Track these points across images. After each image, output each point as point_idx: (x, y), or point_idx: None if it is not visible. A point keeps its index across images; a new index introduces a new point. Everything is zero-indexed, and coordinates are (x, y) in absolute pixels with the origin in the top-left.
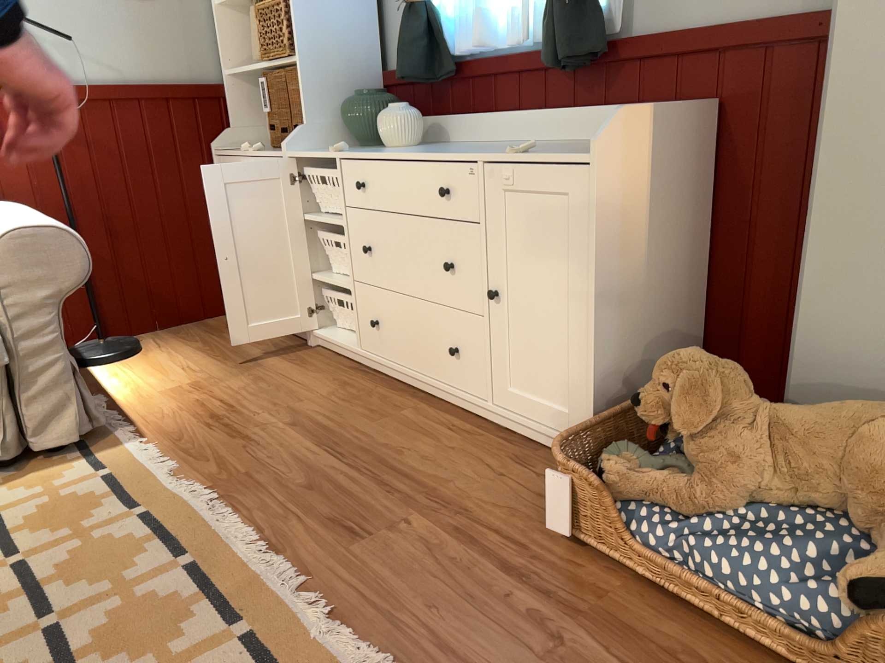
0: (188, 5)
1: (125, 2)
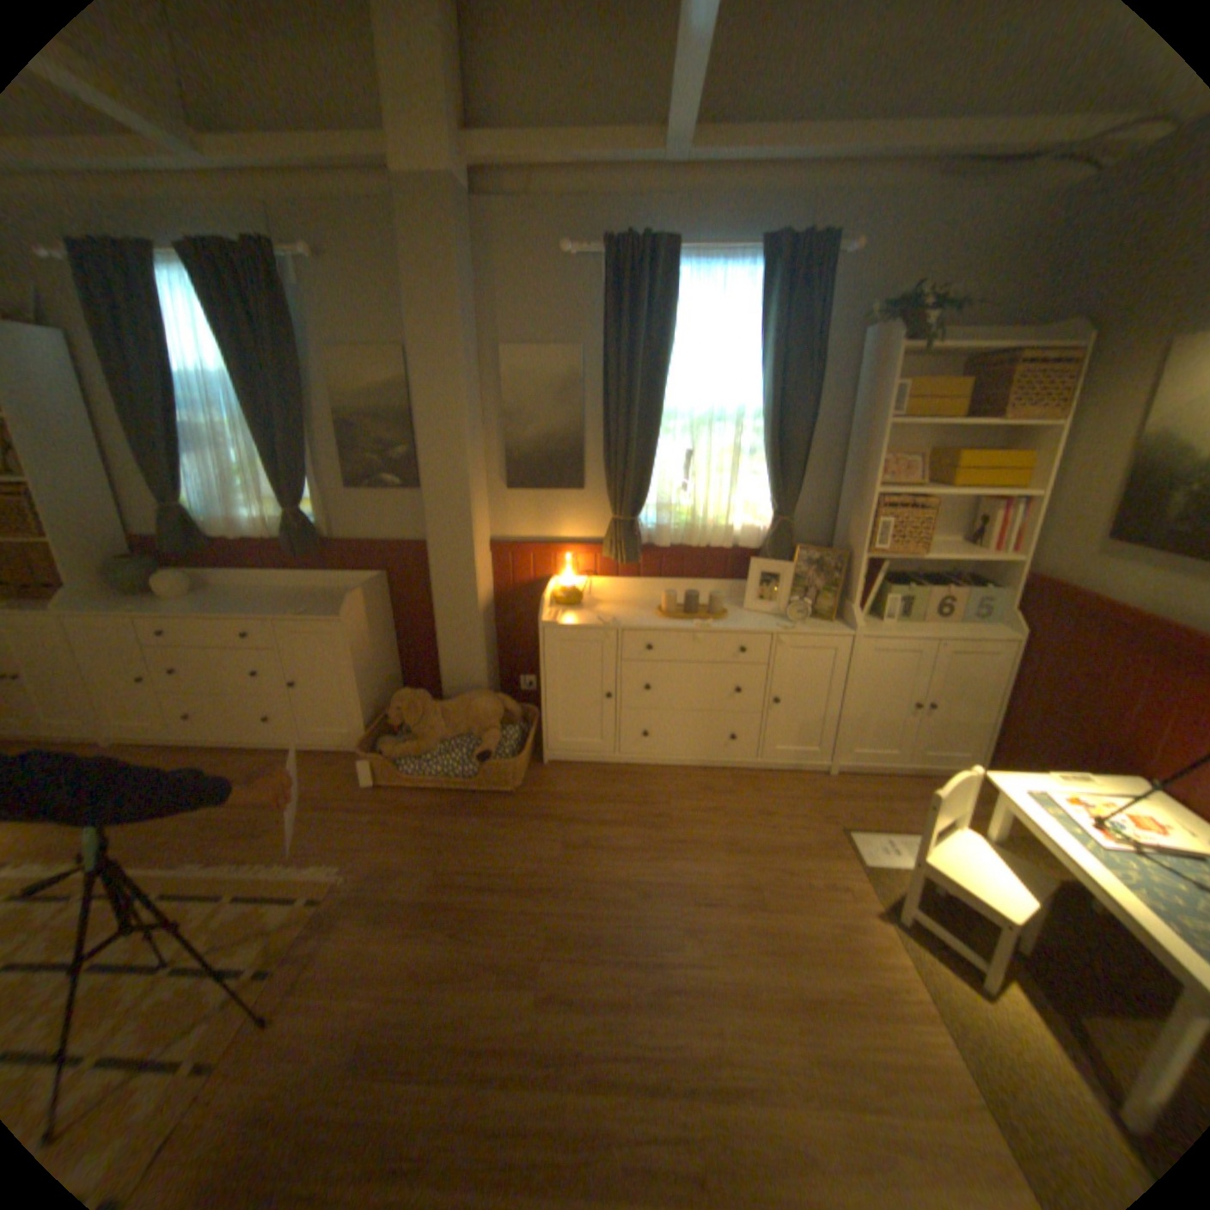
0: None
1: None
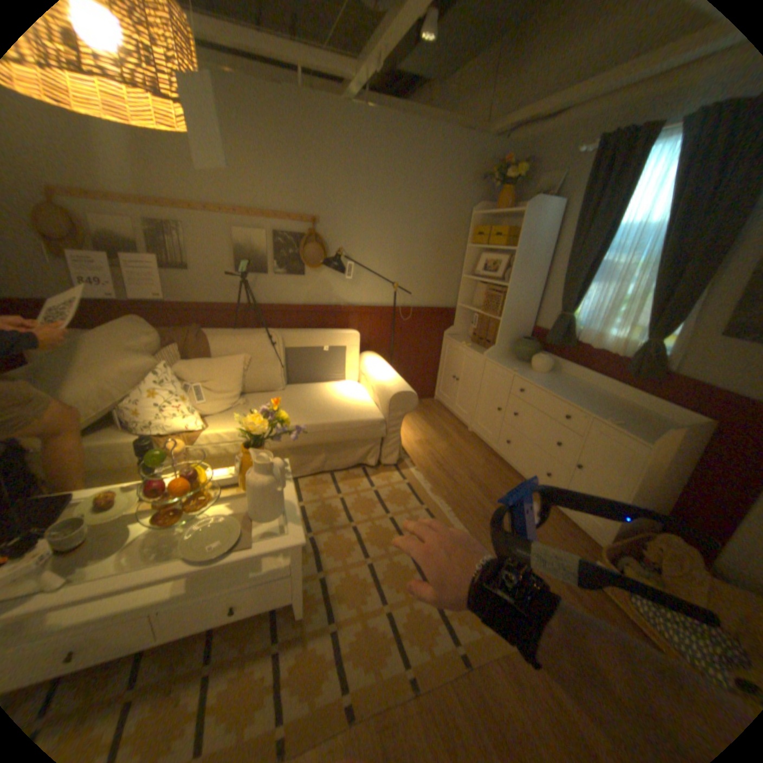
0: (451, 275)
1: (428, 273)
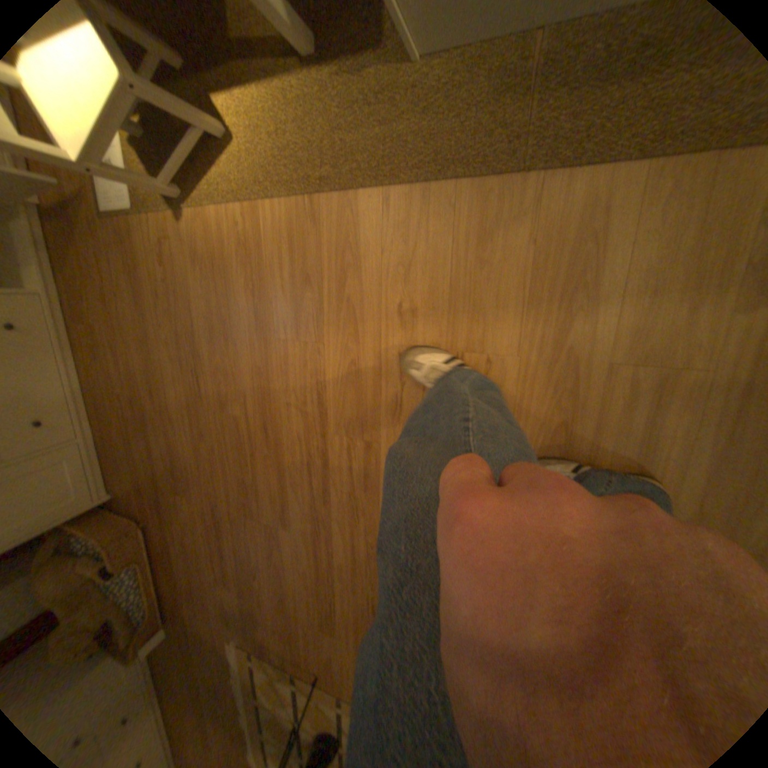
0: None
1: None
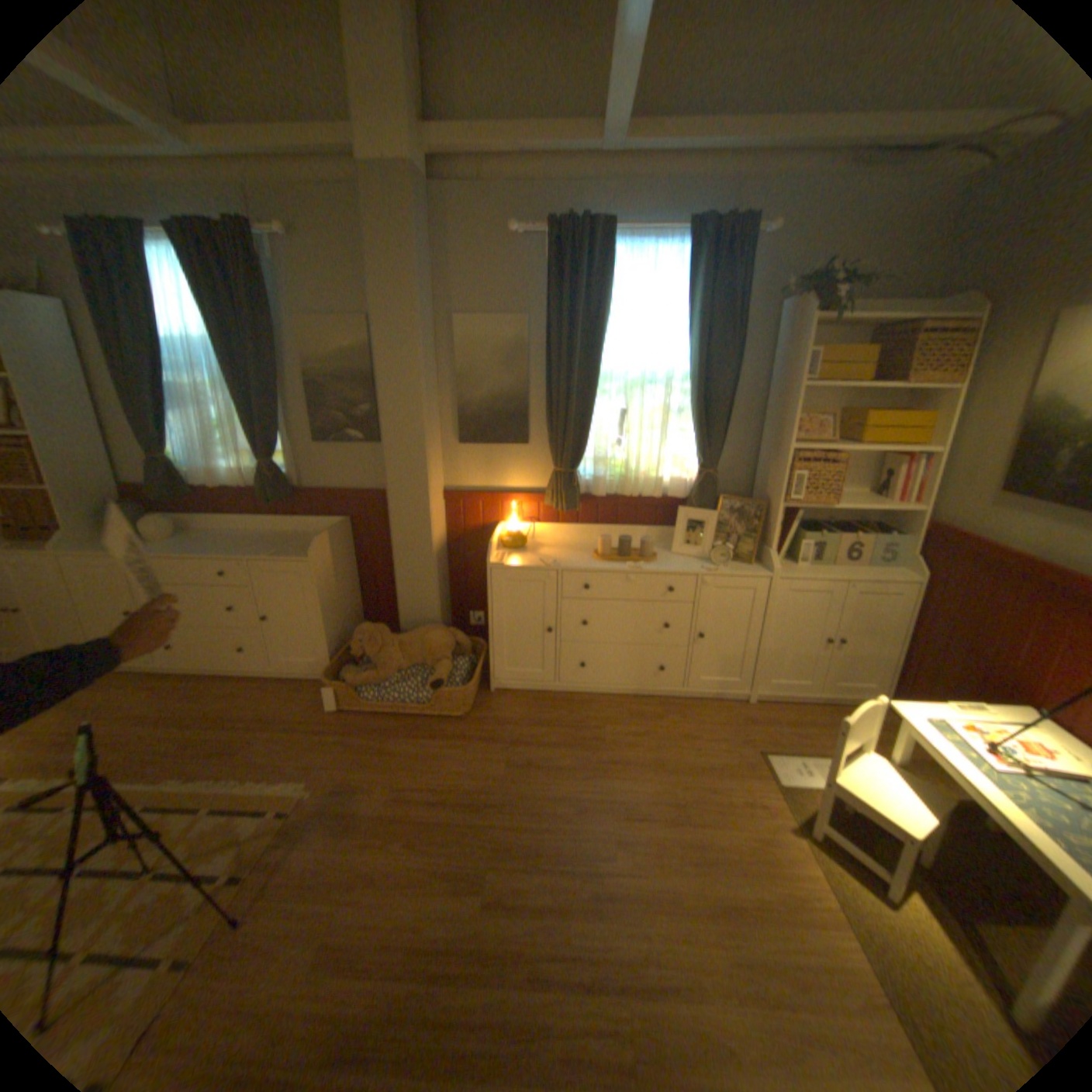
0: None
1: None
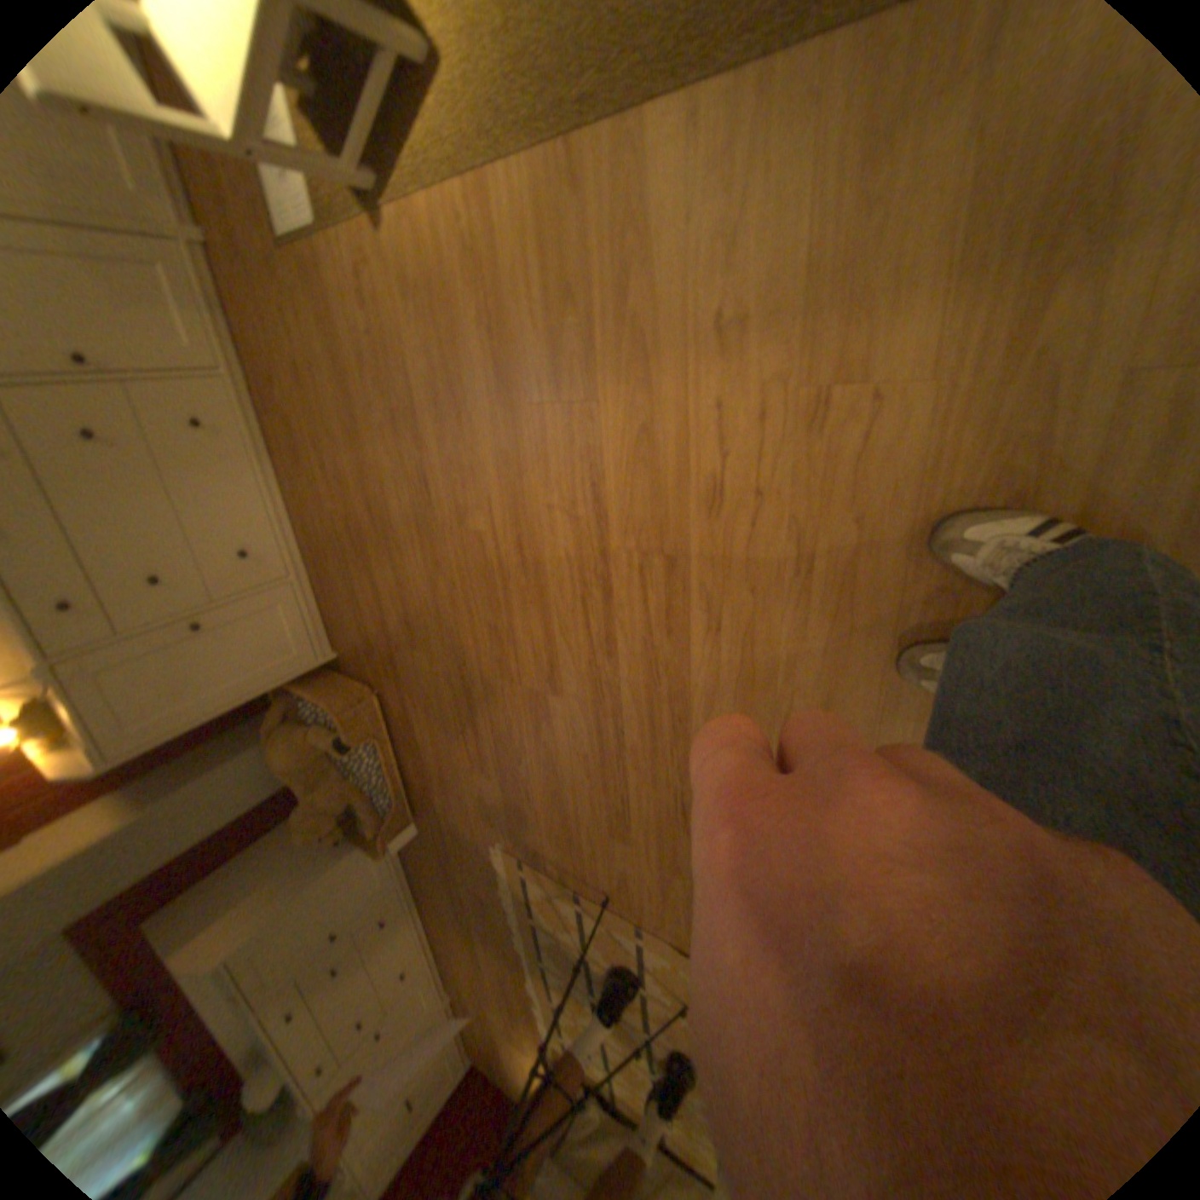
0: None
1: None
